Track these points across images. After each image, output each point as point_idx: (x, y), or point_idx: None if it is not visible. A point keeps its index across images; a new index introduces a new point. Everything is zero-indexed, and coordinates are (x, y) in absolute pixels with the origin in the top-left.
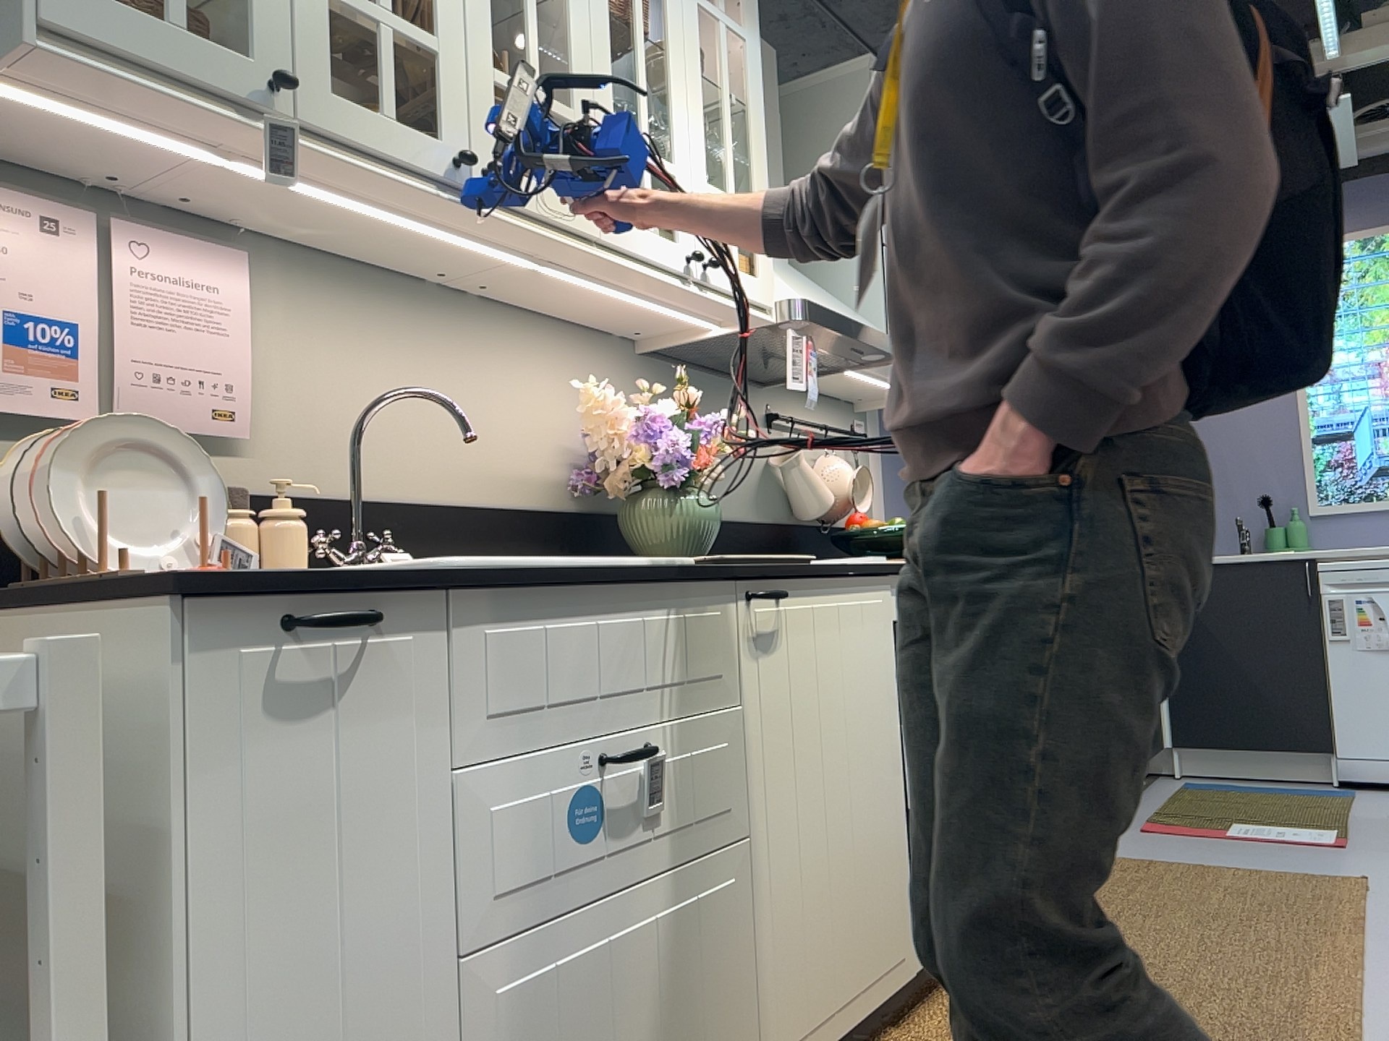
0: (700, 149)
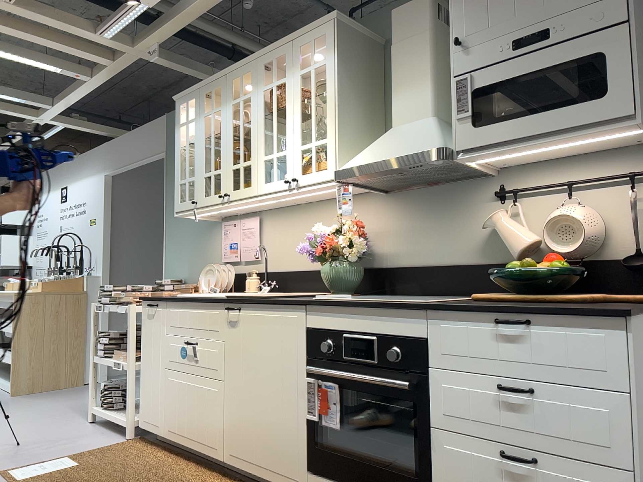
0: (297, 134)
